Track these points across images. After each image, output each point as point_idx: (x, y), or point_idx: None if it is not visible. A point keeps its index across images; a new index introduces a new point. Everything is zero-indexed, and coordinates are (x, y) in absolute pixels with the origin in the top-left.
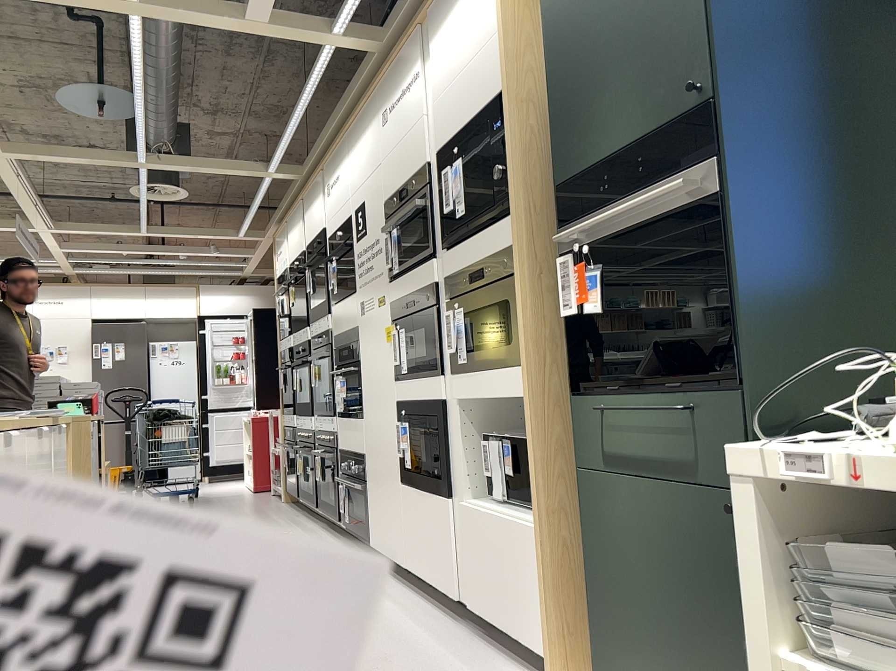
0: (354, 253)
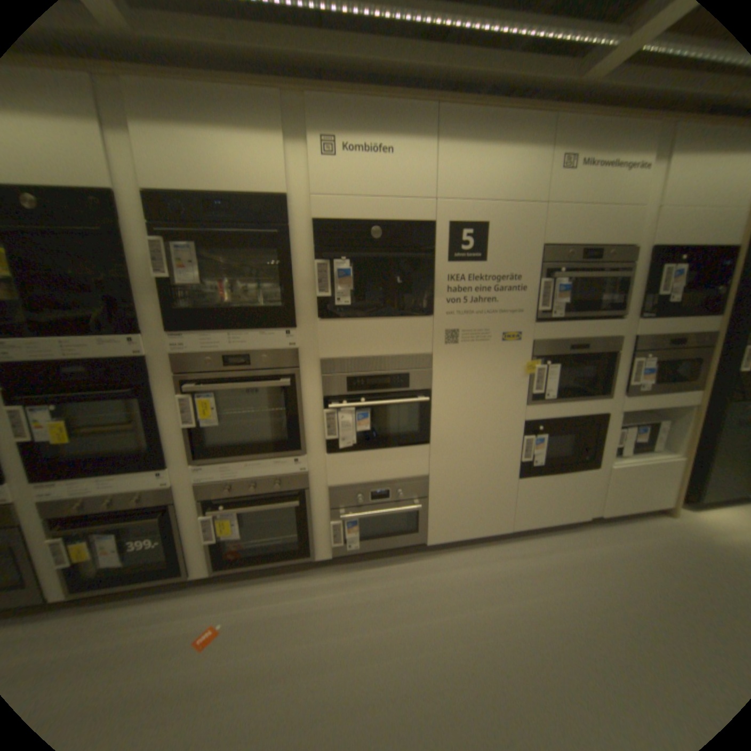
0: (438, 271)
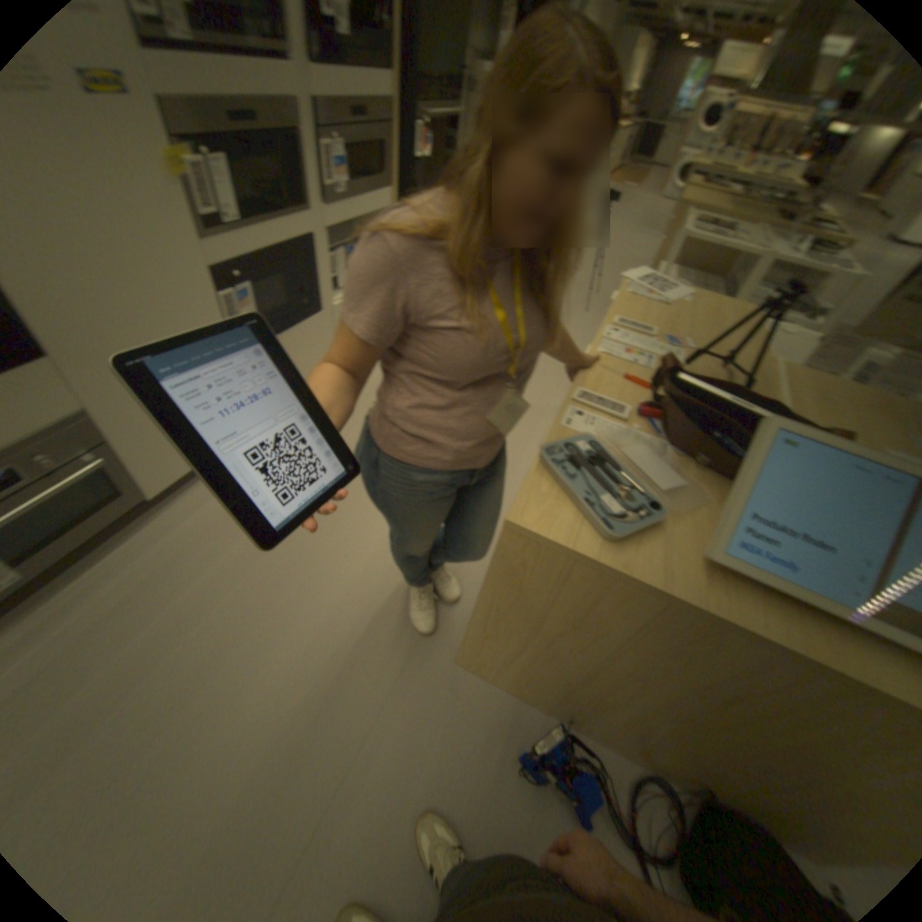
0: None
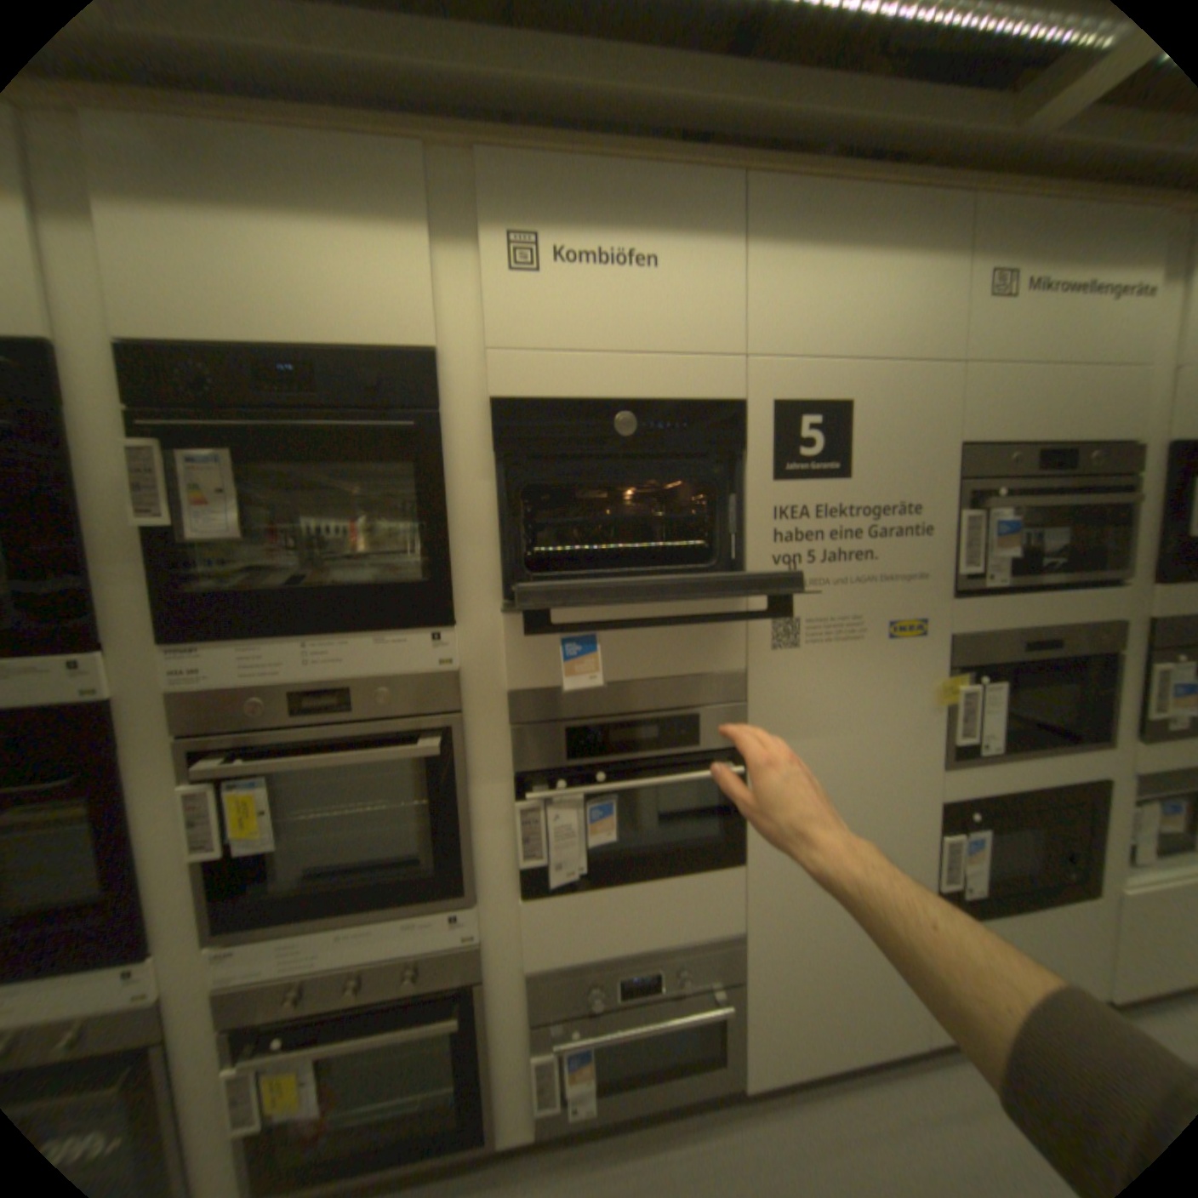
0: (754, 500)
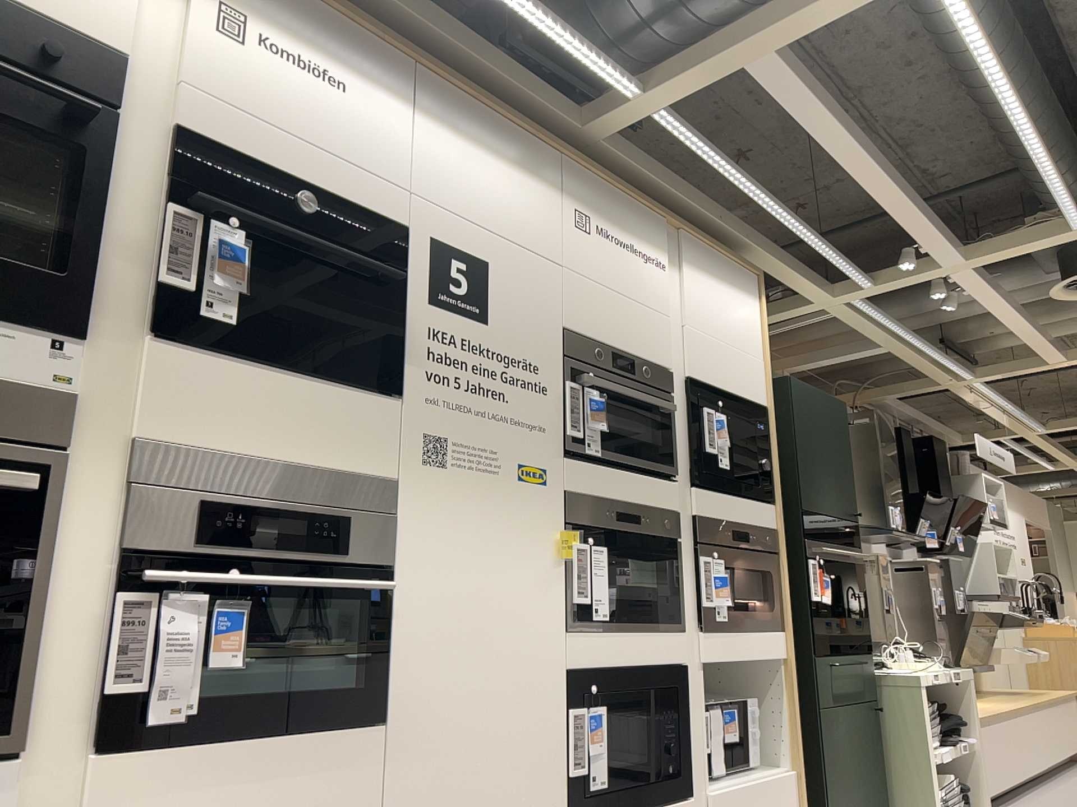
0: (411, 314)
